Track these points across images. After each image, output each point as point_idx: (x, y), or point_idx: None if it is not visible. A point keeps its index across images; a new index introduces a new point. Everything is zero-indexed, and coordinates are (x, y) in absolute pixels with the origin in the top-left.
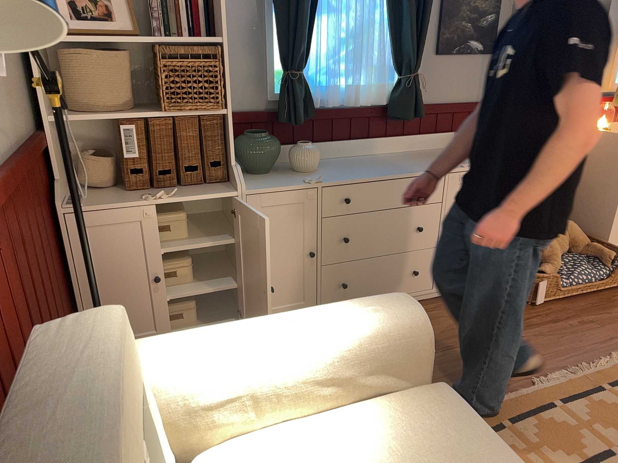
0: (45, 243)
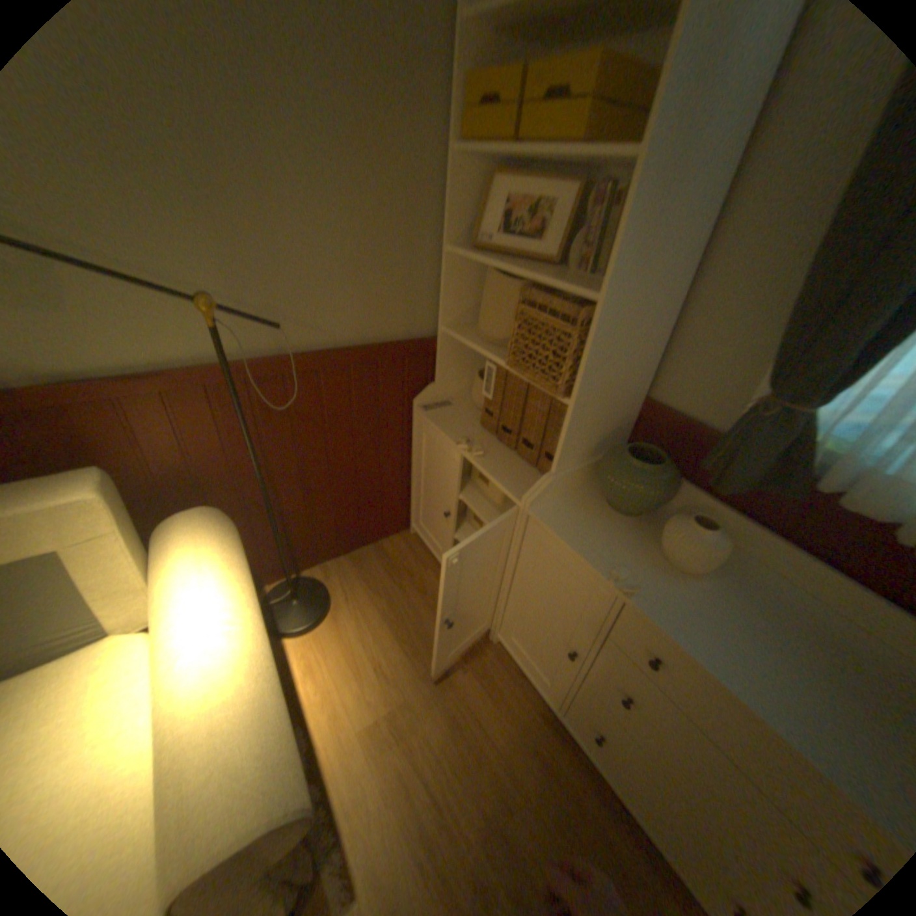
0: (368, 426)
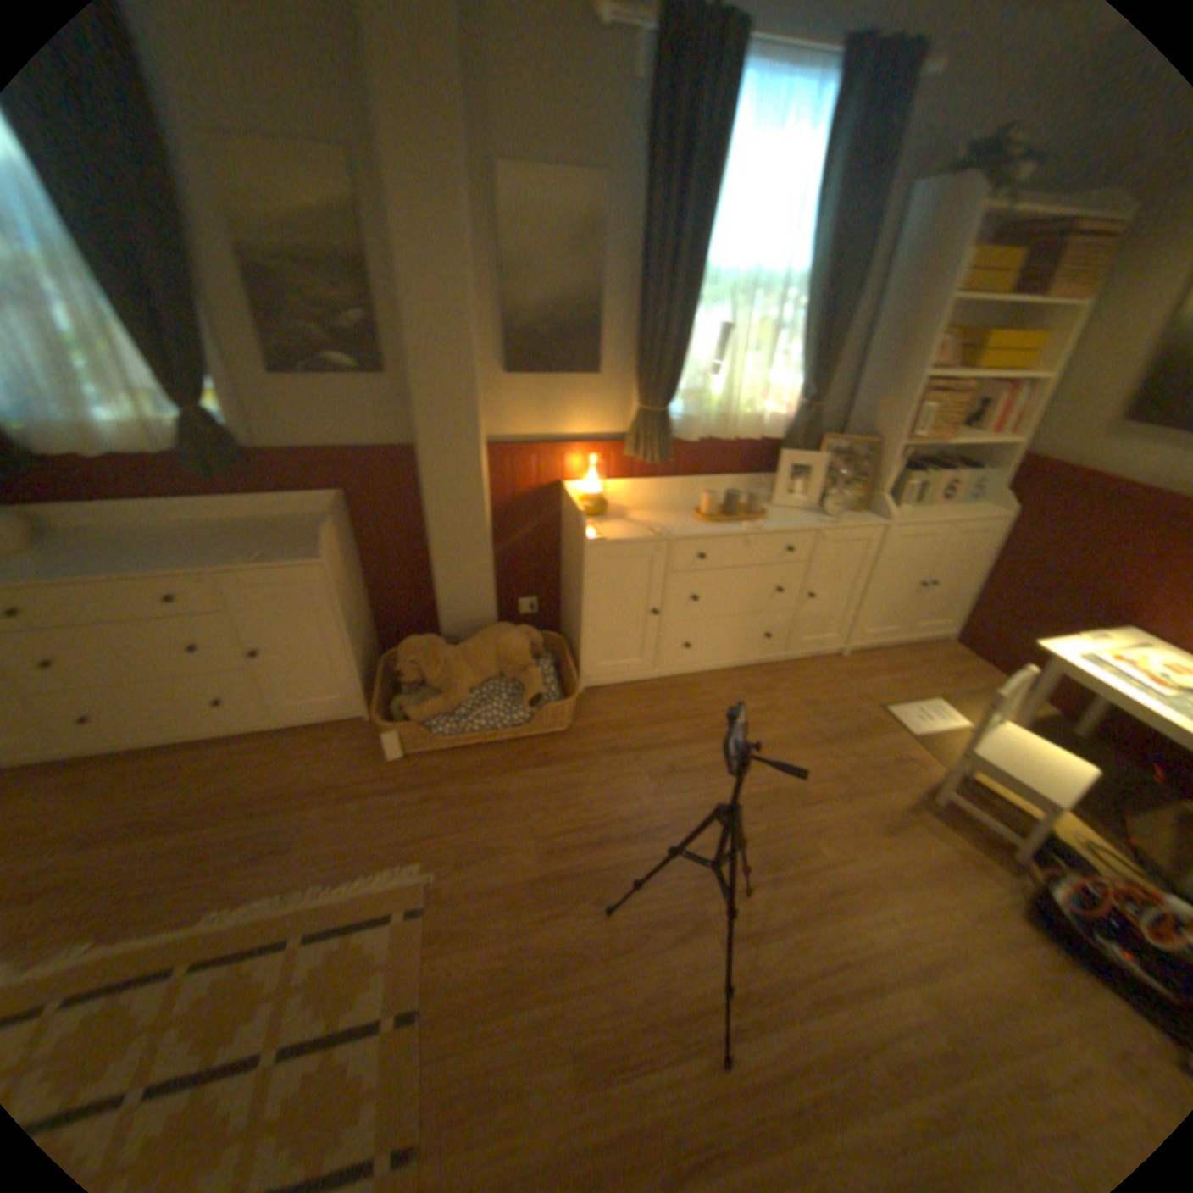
0: None
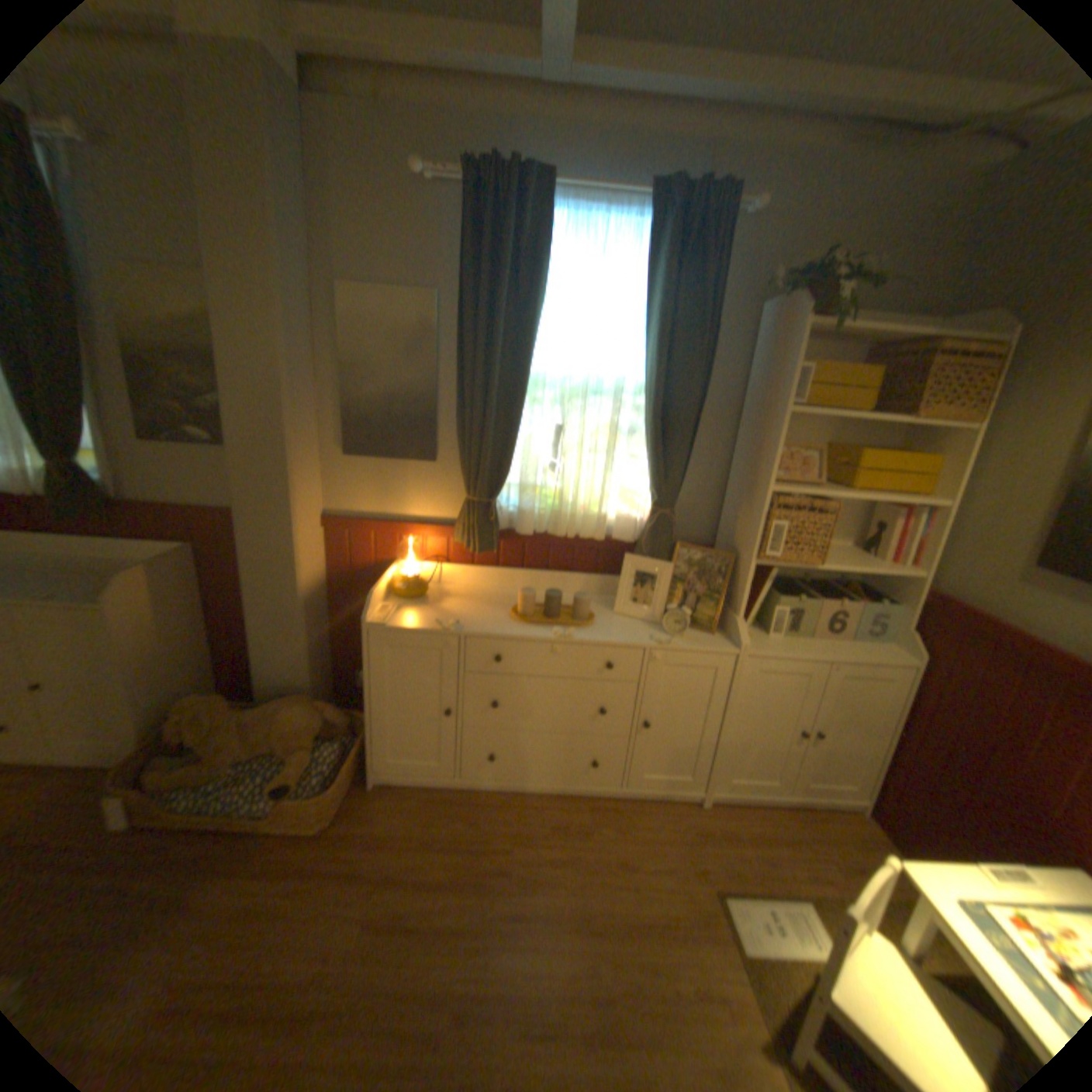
0: None
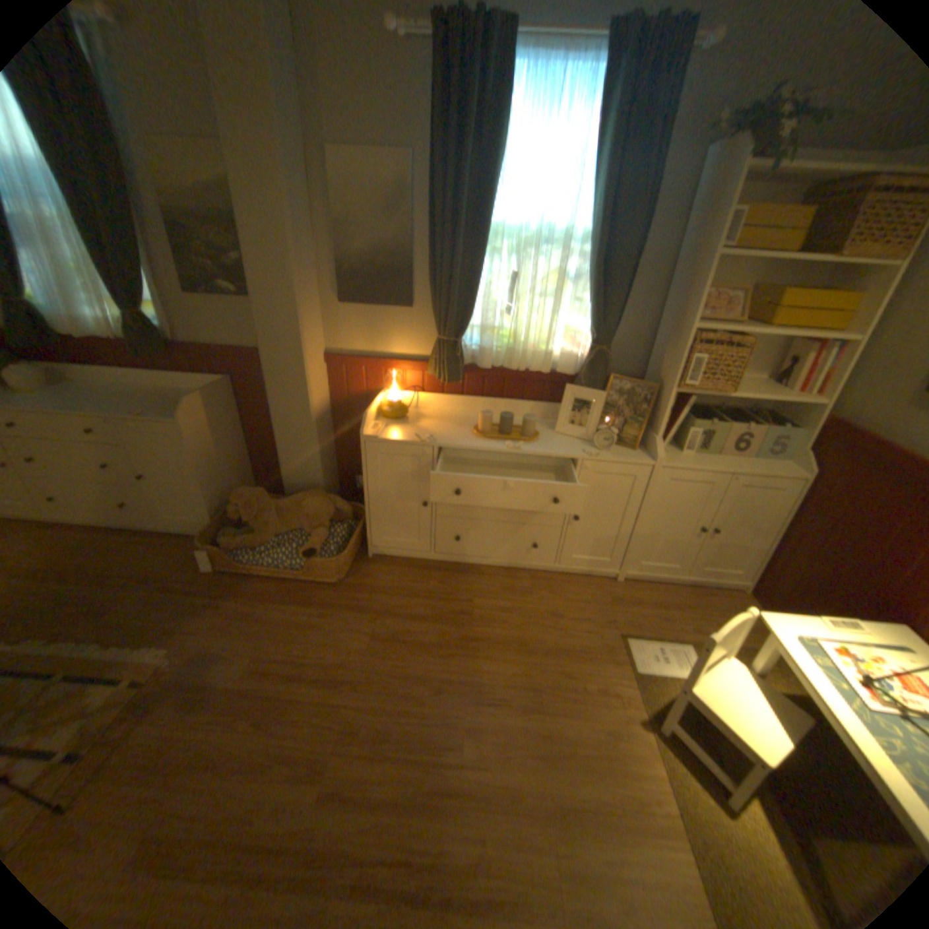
0: None
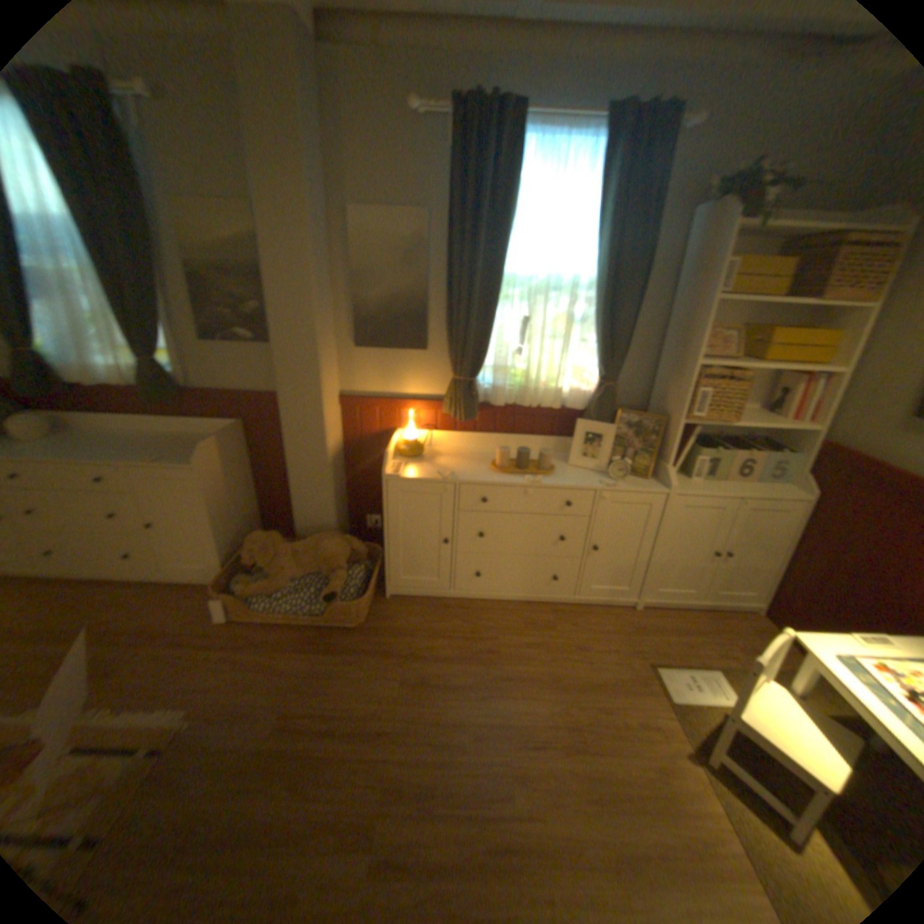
0: None
